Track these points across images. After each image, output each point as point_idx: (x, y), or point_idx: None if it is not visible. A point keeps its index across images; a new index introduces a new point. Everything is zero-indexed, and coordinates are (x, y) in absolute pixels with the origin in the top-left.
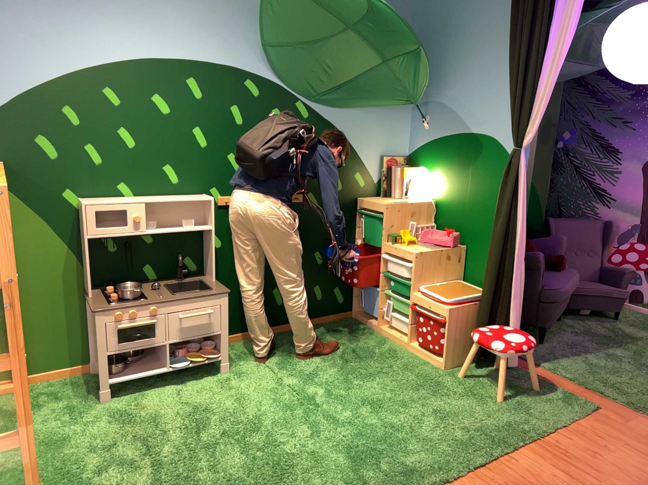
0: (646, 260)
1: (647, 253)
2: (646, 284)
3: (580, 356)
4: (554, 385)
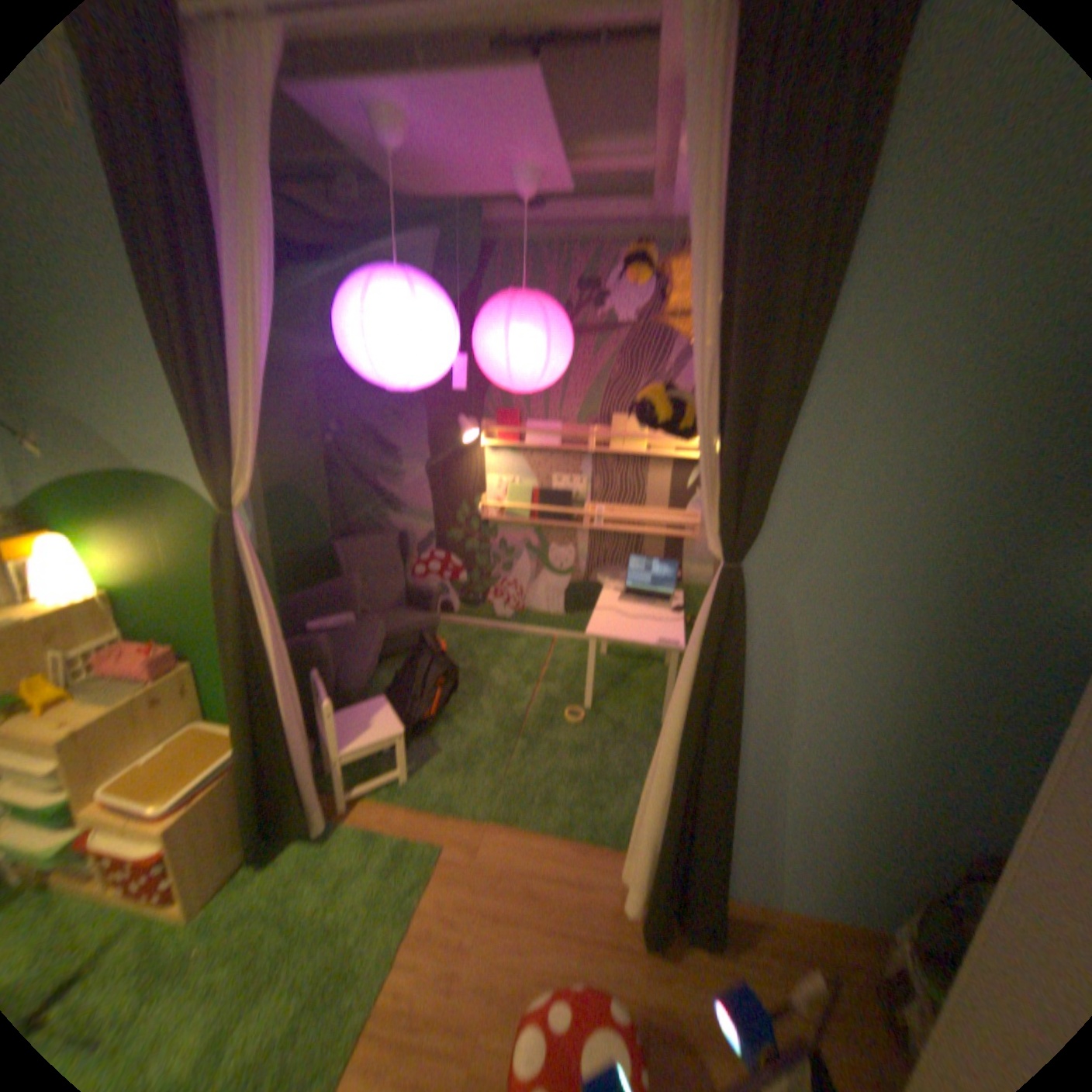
0: (457, 568)
1: (457, 562)
2: (462, 594)
3: (414, 746)
4: (388, 843)
